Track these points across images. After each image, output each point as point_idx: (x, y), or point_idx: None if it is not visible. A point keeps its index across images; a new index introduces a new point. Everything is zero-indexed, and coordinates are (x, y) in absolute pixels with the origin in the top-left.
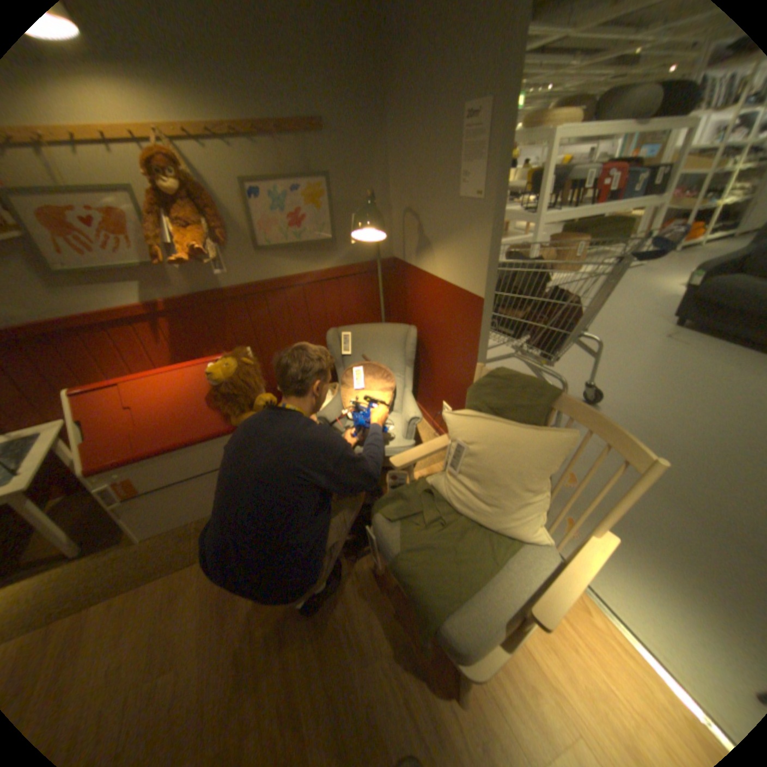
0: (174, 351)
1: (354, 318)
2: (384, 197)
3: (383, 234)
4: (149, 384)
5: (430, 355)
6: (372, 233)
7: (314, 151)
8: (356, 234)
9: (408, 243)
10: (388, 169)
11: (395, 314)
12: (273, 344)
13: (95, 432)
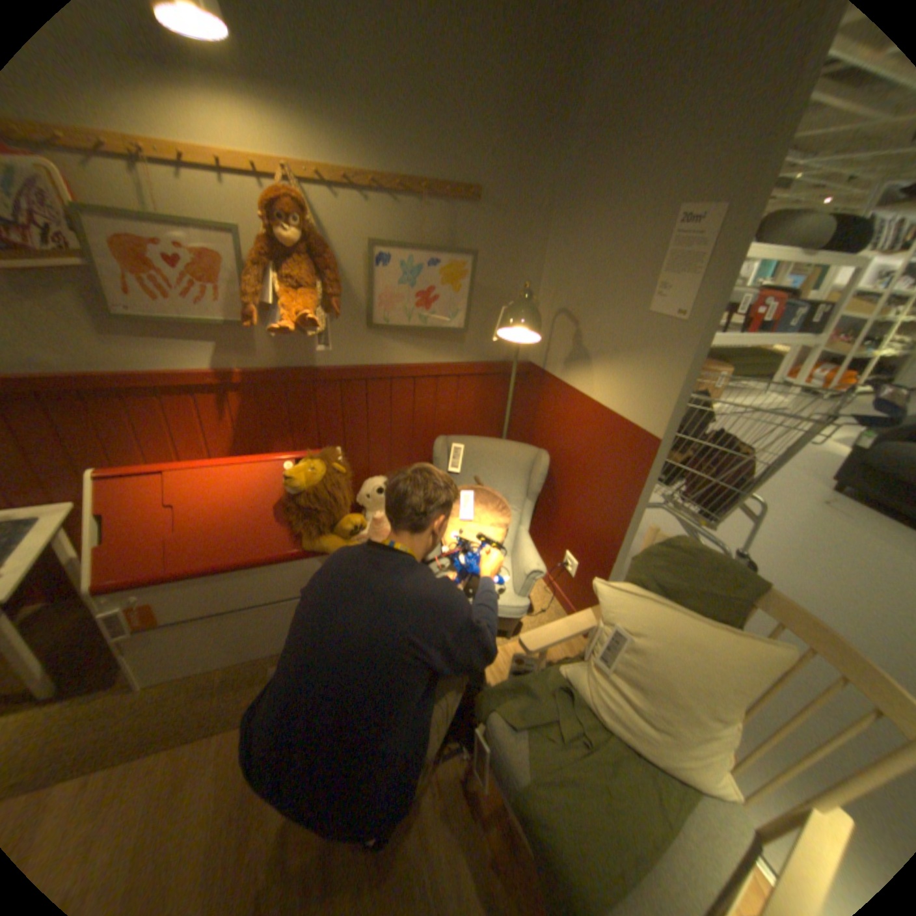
0: (239, 435)
1: (468, 426)
2: (533, 290)
3: (539, 337)
4: (205, 478)
5: (559, 490)
6: (528, 334)
7: (465, 225)
8: (501, 331)
9: (556, 350)
10: (545, 259)
11: (517, 429)
12: (364, 444)
13: (120, 533)
